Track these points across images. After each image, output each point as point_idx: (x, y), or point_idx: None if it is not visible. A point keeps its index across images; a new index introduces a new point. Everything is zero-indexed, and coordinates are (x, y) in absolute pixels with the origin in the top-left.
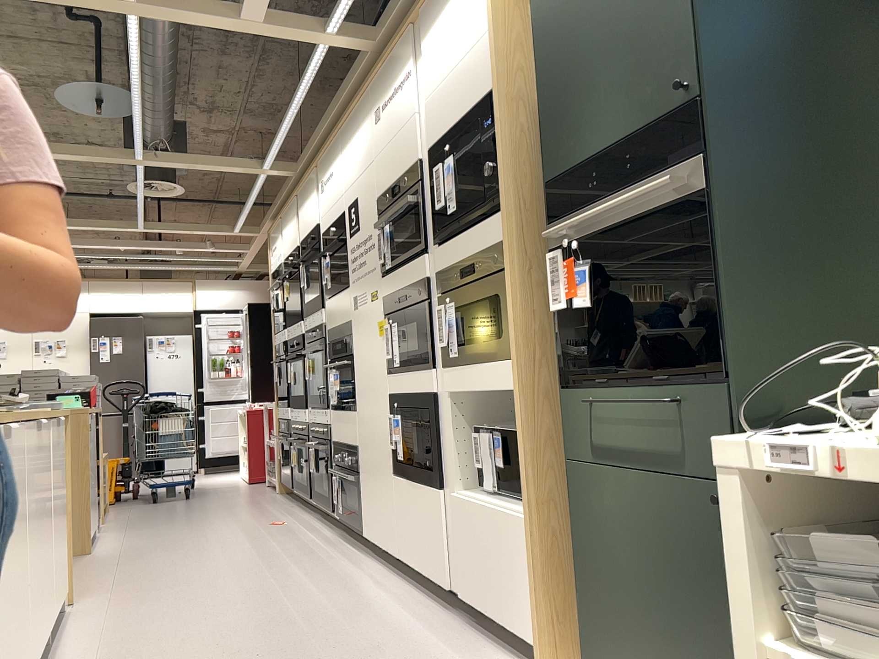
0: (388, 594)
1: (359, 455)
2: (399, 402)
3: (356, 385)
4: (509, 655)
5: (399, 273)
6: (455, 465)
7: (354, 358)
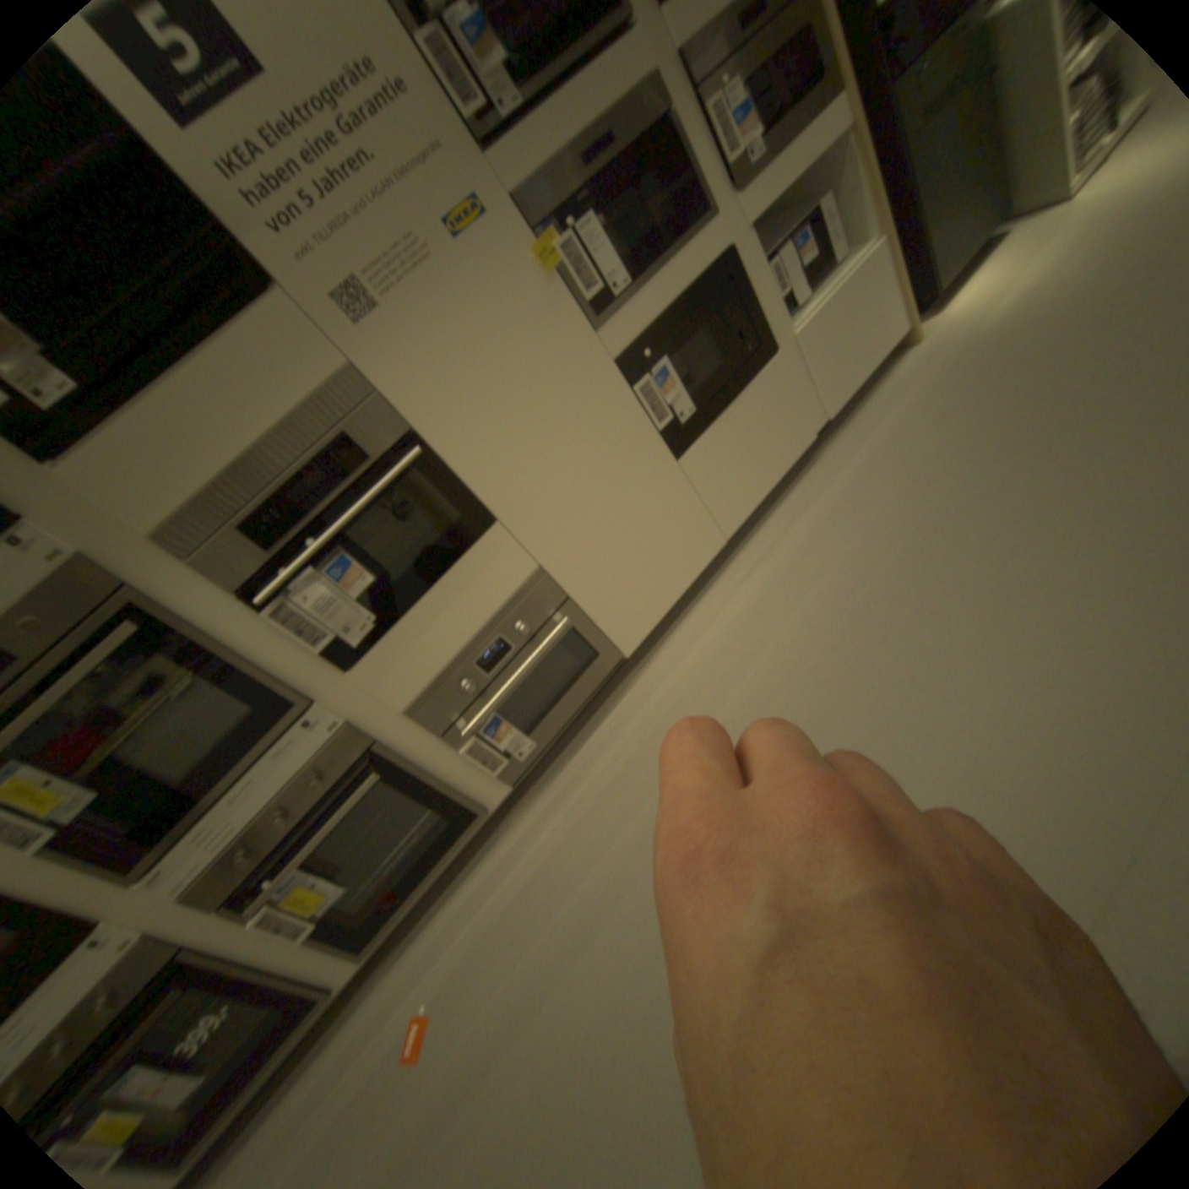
0: (790, 530)
1: (553, 571)
2: (653, 337)
3: (473, 469)
4: (887, 380)
5: (561, 106)
6: (780, 306)
7: (425, 431)
